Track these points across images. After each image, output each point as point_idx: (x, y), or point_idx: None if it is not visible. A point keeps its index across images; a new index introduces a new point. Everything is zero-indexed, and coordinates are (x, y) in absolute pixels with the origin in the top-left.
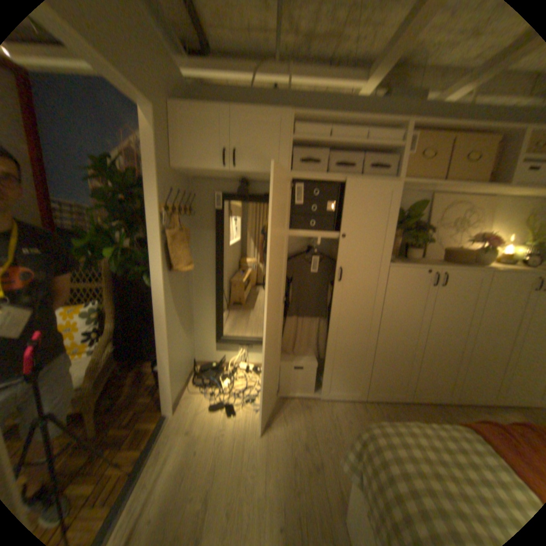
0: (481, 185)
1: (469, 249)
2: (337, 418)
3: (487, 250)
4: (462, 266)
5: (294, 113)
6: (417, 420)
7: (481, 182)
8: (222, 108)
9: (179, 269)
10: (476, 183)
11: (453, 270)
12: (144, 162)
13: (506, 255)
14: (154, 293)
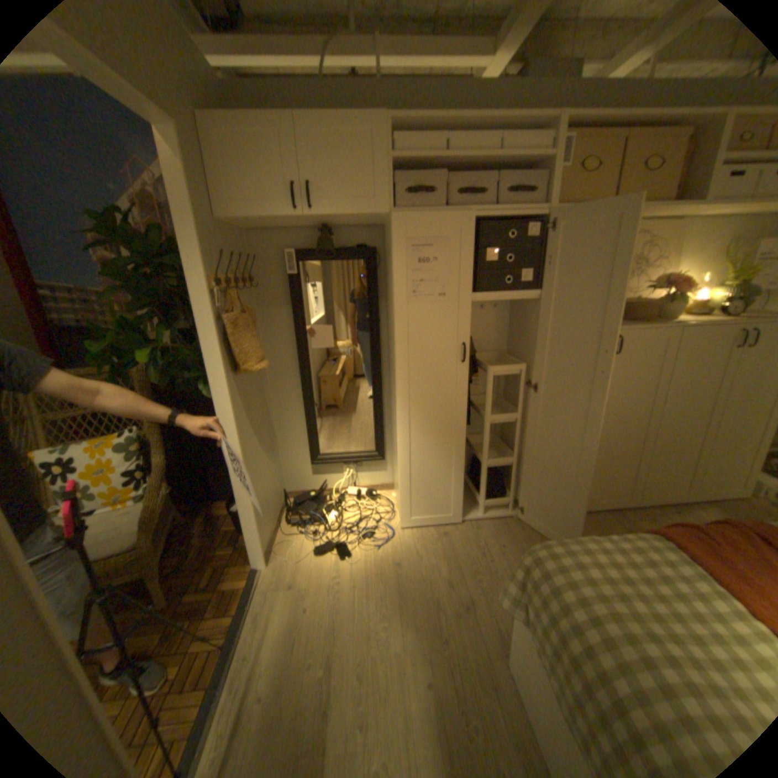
0: (665, 205)
1: (649, 299)
2: (485, 542)
3: (673, 298)
4: (641, 324)
5: (391, 115)
6: (589, 533)
7: (664, 202)
8: (281, 117)
9: (249, 368)
10: (658, 203)
11: (629, 331)
12: (174, 213)
13: (698, 303)
14: (217, 406)
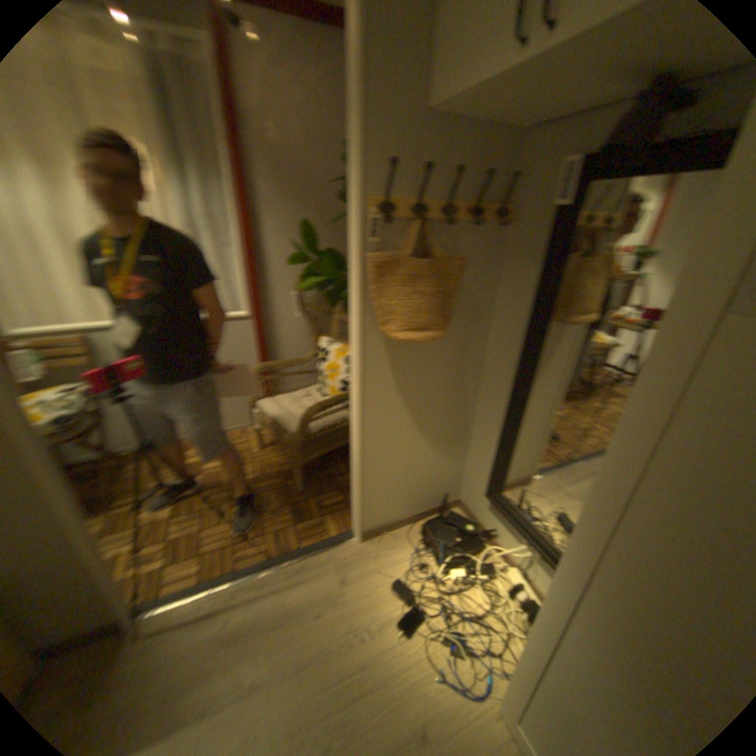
0: None
1: None
2: None
3: None
4: None
5: None
6: None
7: None
8: None
9: (389, 333)
10: None
11: None
12: (353, 109)
13: None
14: (354, 360)
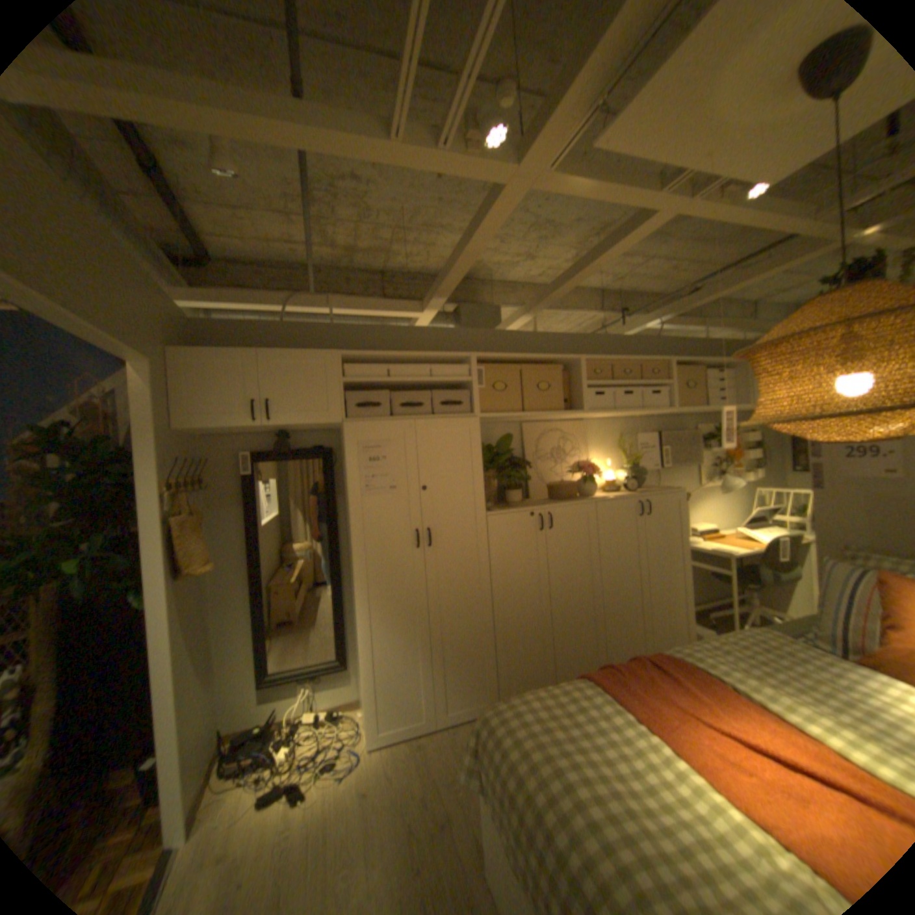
0: (557, 414)
1: (569, 482)
2: (461, 747)
3: (584, 480)
4: (563, 502)
5: (340, 353)
6: None
7: (556, 411)
8: (245, 352)
9: (191, 571)
10: (551, 412)
11: (555, 509)
12: (134, 428)
13: (607, 483)
14: (148, 617)
